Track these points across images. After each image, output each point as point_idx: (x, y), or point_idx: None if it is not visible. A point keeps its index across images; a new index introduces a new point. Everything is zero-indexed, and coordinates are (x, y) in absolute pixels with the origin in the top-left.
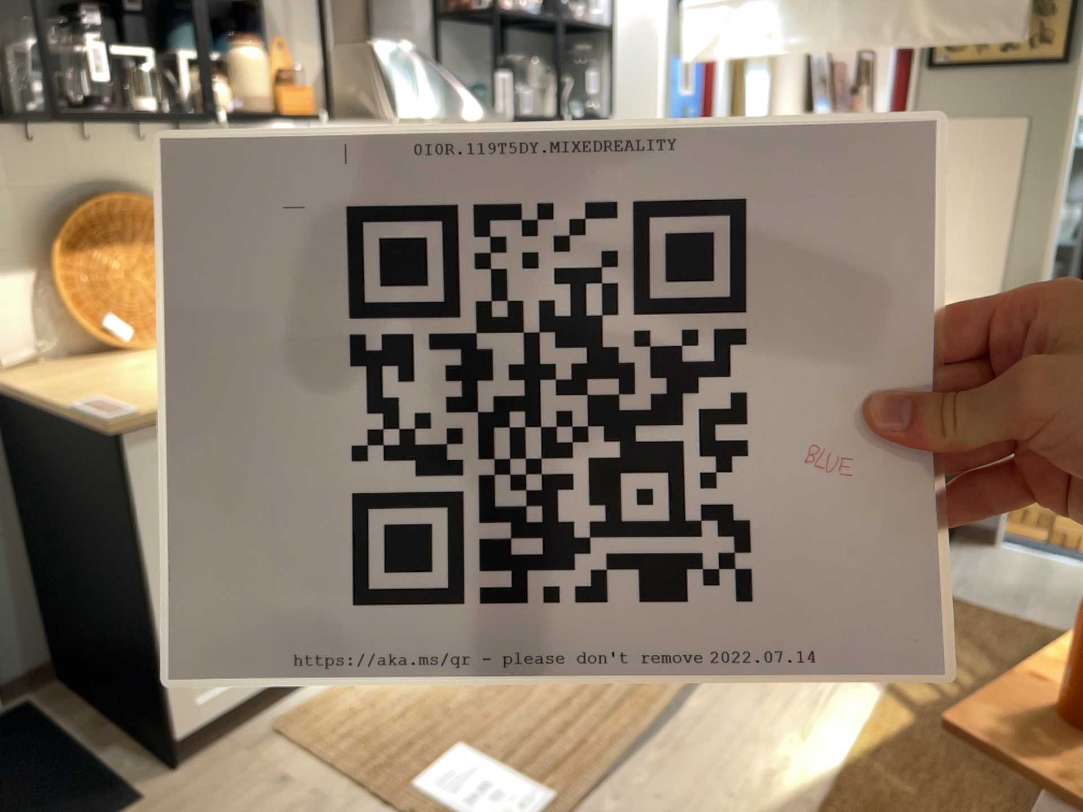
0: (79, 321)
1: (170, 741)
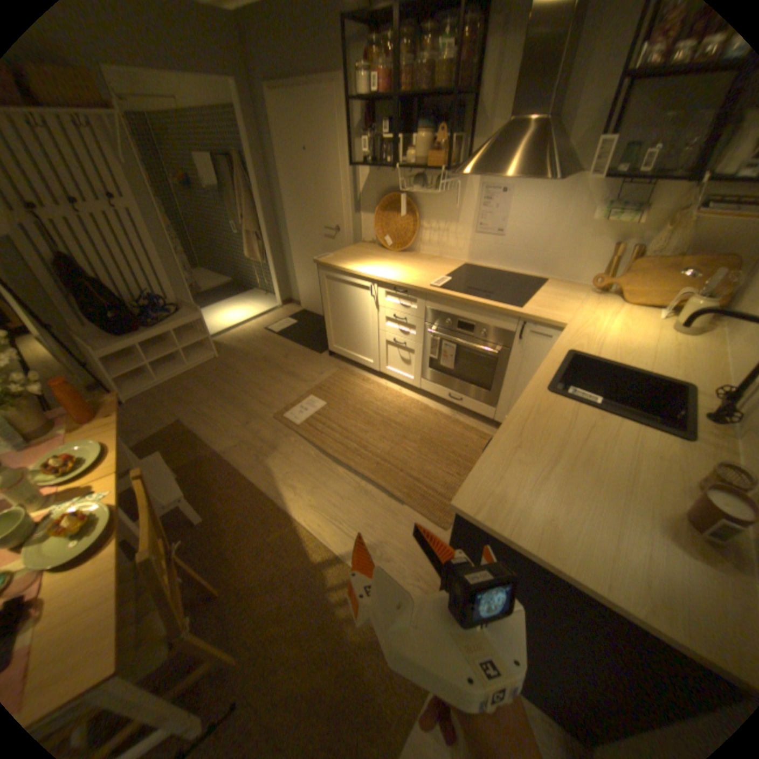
0: (375, 234)
1: (328, 349)
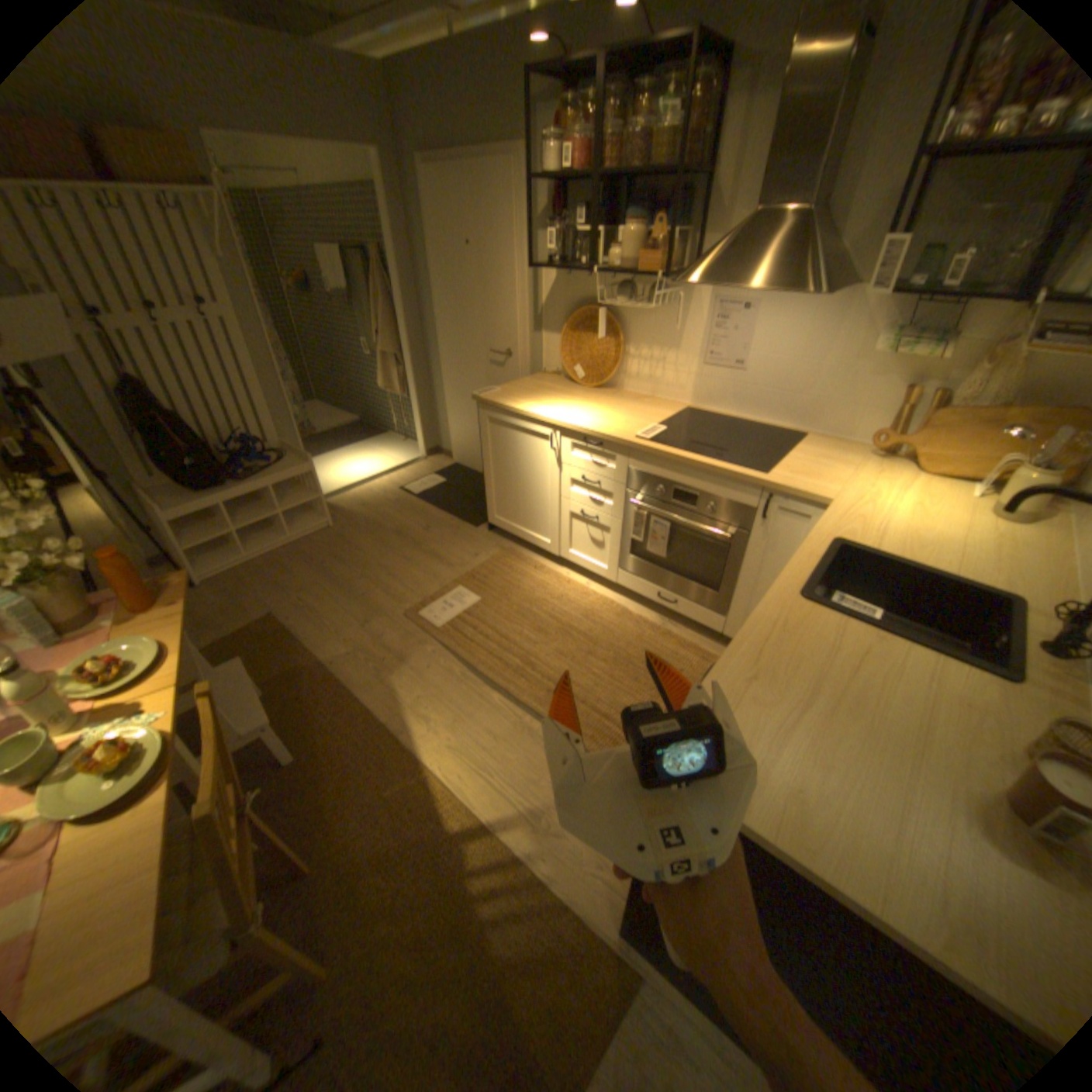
0: (562, 362)
1: (488, 520)
